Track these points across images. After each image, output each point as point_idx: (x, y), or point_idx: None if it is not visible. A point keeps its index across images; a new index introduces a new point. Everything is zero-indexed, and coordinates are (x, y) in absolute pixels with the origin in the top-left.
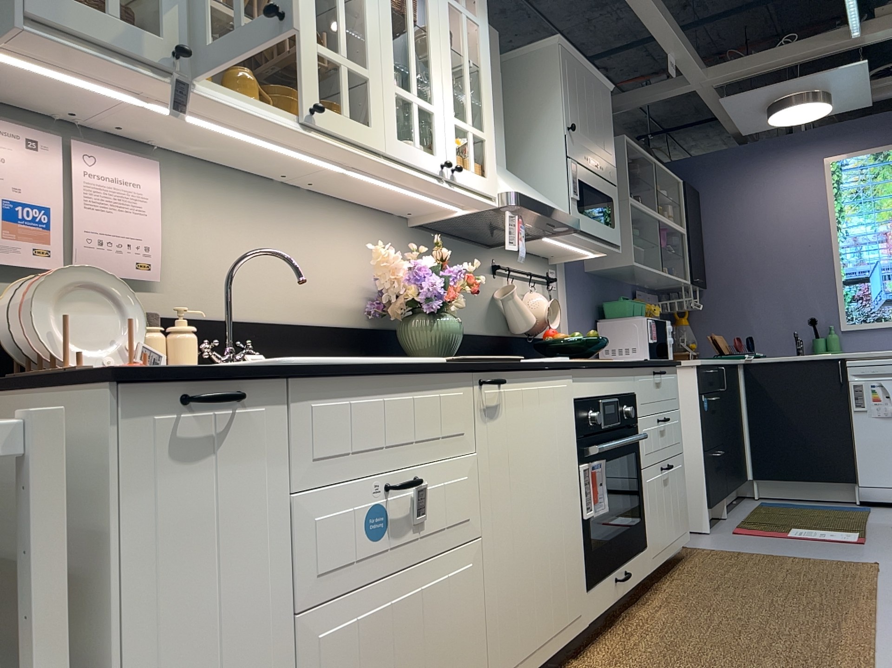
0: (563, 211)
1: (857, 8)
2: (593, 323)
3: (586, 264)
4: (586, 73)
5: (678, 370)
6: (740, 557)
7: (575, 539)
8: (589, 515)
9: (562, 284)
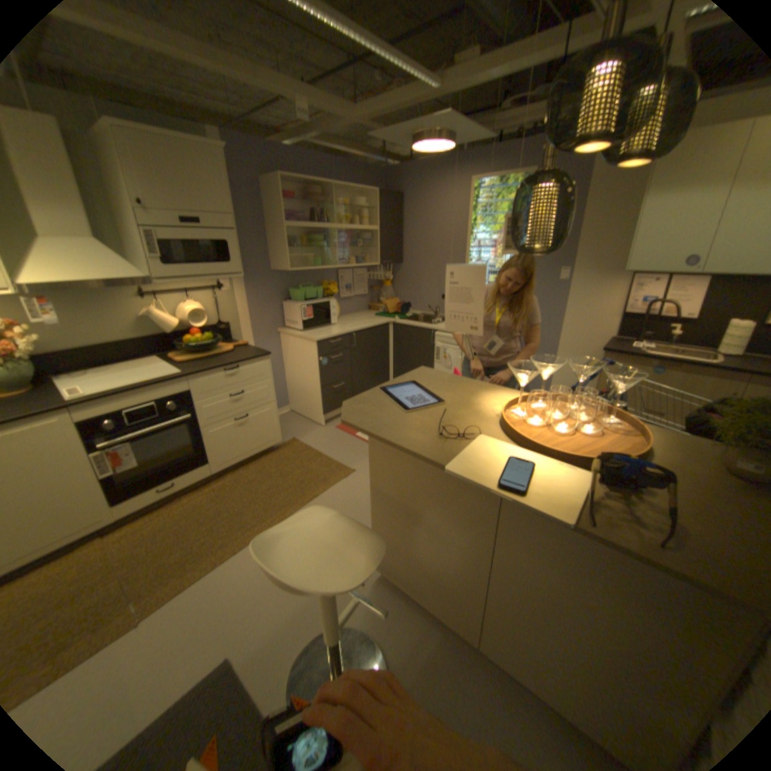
0: (124, 274)
1: (408, 65)
2: (279, 303)
3: (271, 265)
4: (169, 141)
5: (269, 357)
6: (302, 453)
7: (86, 491)
8: (106, 475)
9: (237, 285)
